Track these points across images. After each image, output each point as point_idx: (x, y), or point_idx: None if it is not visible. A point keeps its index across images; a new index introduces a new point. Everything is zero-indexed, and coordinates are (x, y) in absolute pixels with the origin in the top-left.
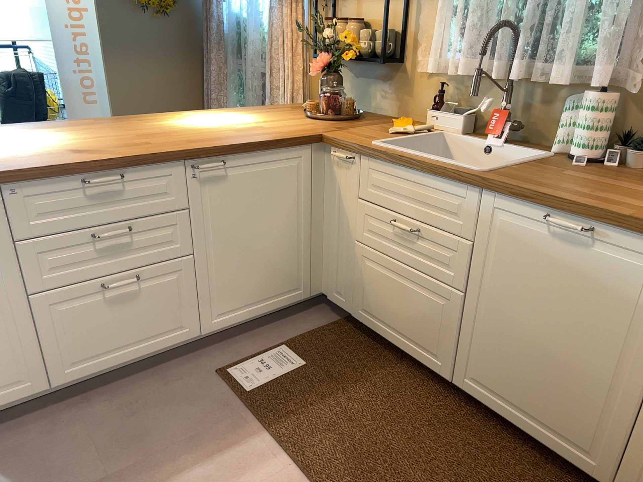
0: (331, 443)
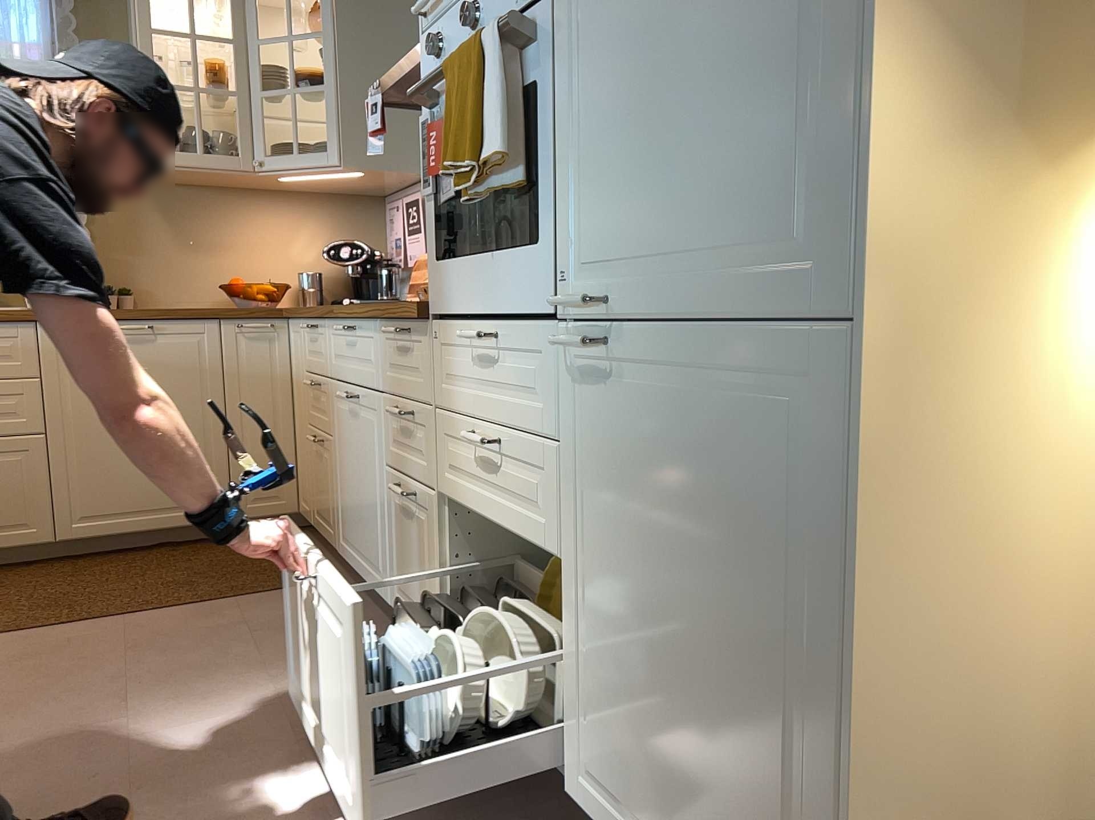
0: (7, 618)
